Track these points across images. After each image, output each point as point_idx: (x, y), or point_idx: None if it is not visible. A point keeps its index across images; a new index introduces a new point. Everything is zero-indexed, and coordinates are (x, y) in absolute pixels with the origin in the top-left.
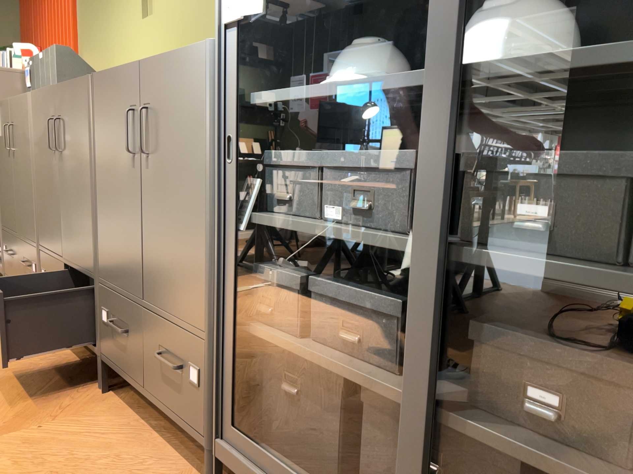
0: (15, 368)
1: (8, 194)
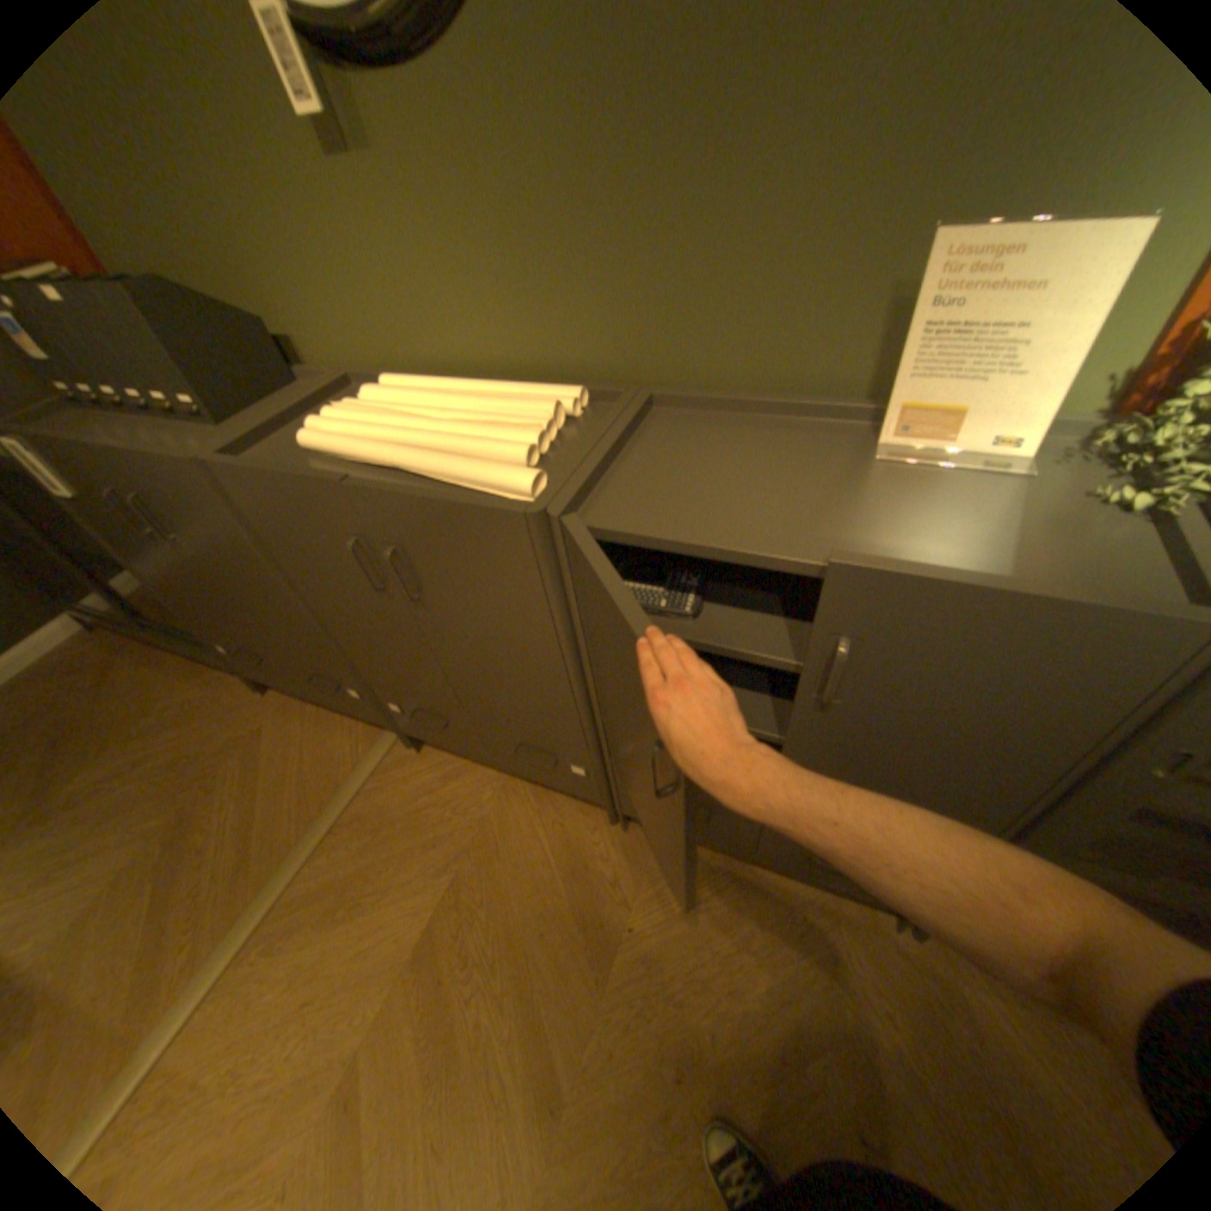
0: (467, 839)
1: (186, 591)
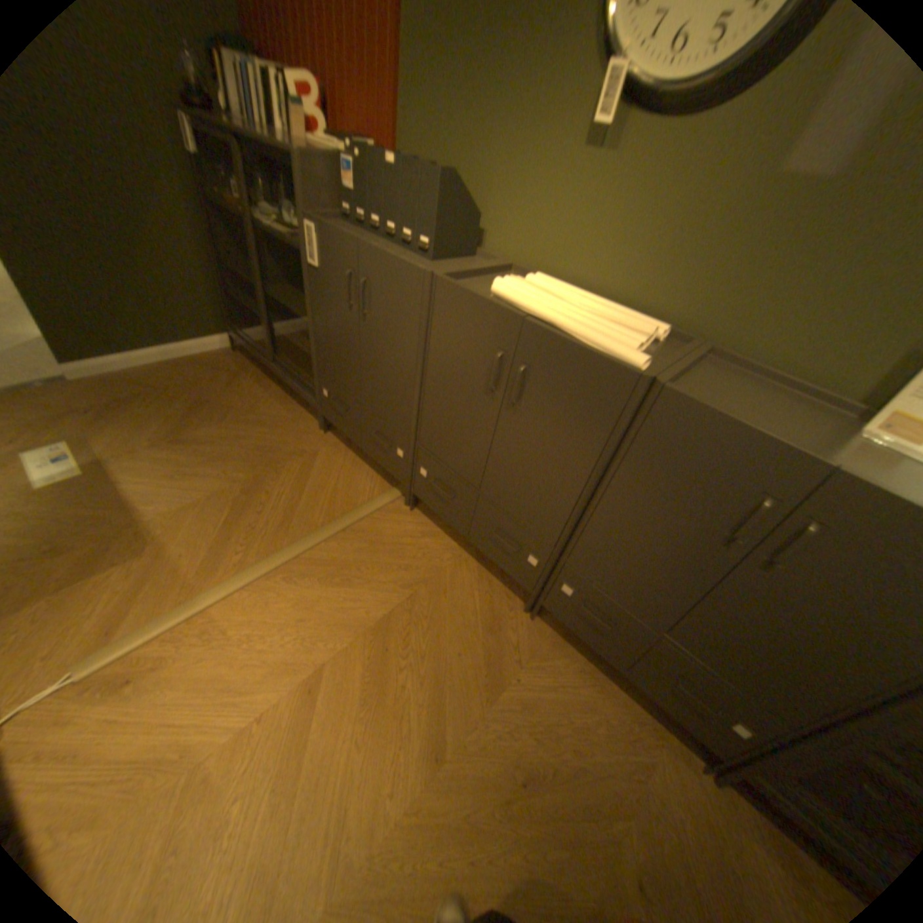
0: (428, 575)
1: (339, 347)
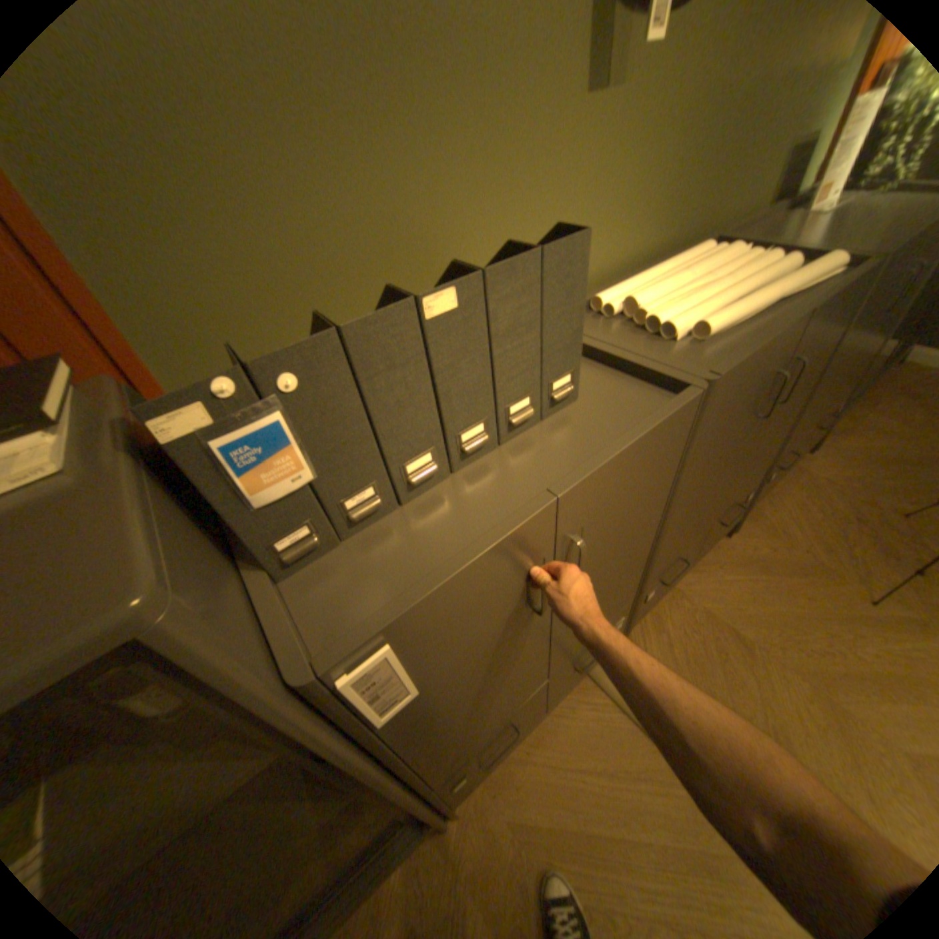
0: (723, 627)
1: (496, 698)
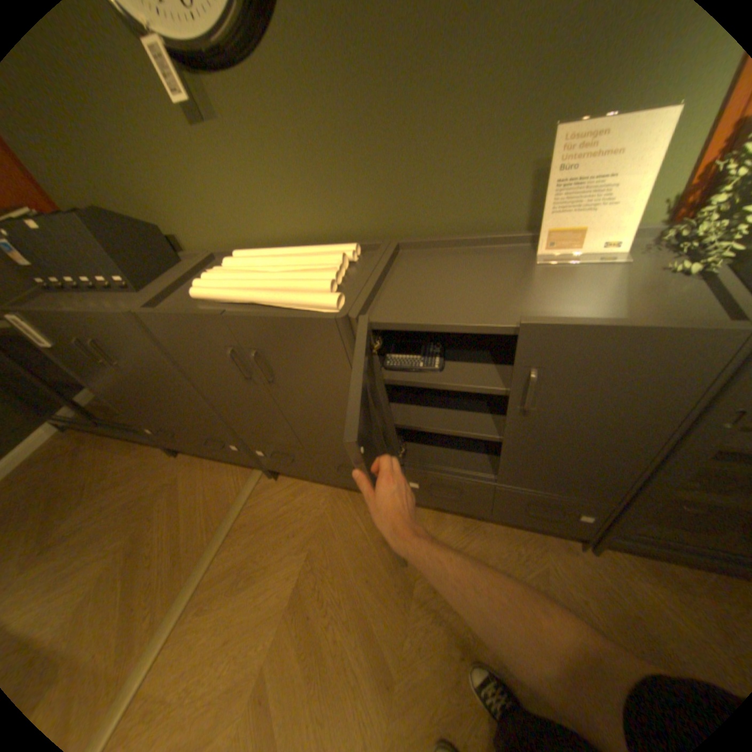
0: (312, 529)
1: (124, 396)
